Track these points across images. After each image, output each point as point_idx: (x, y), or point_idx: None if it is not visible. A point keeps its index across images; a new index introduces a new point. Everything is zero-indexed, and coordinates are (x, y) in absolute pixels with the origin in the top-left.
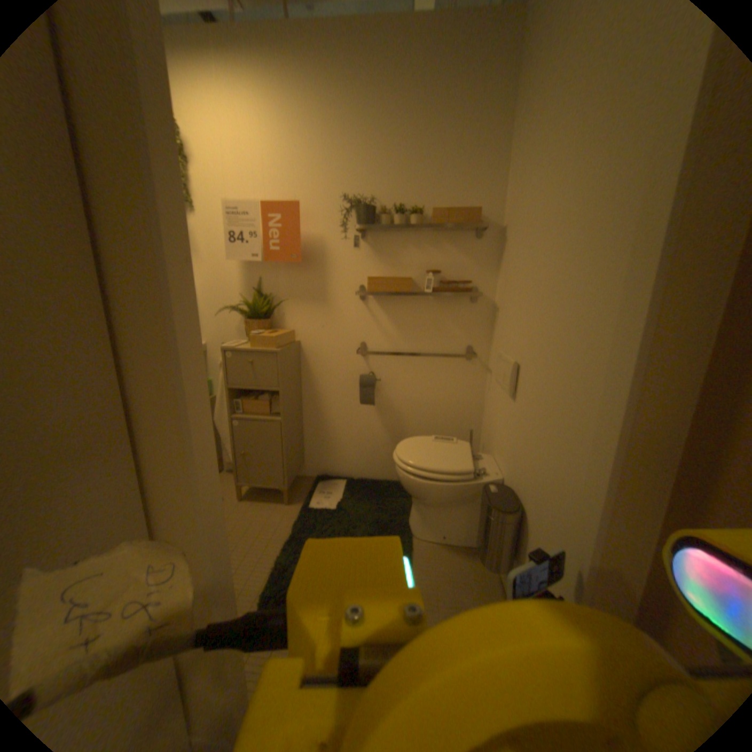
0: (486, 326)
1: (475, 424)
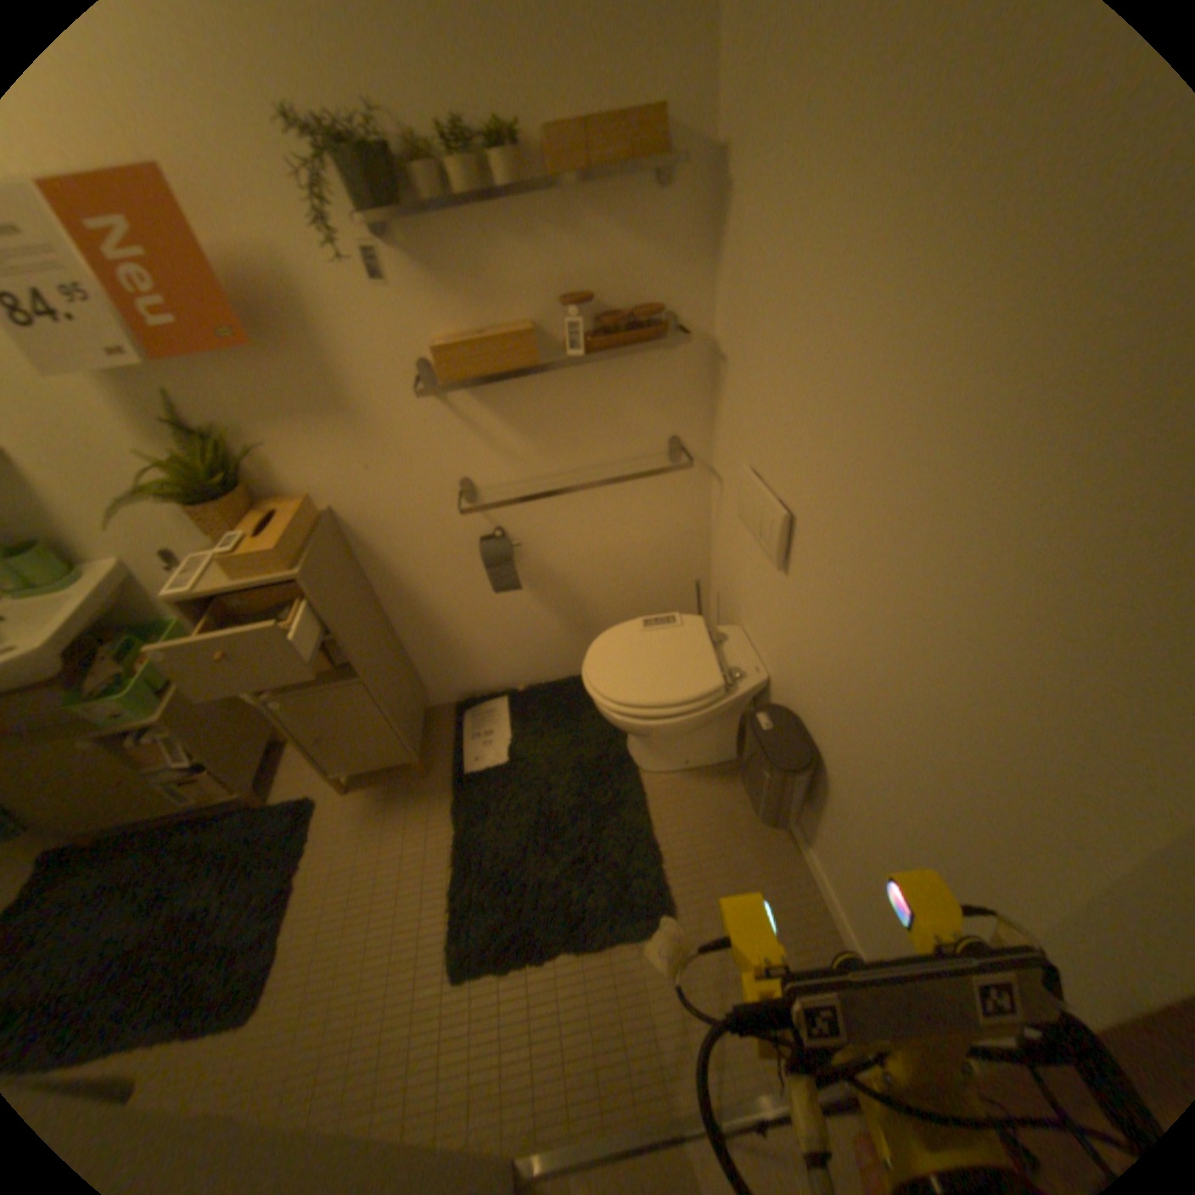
0: (696, 397)
1: (696, 566)
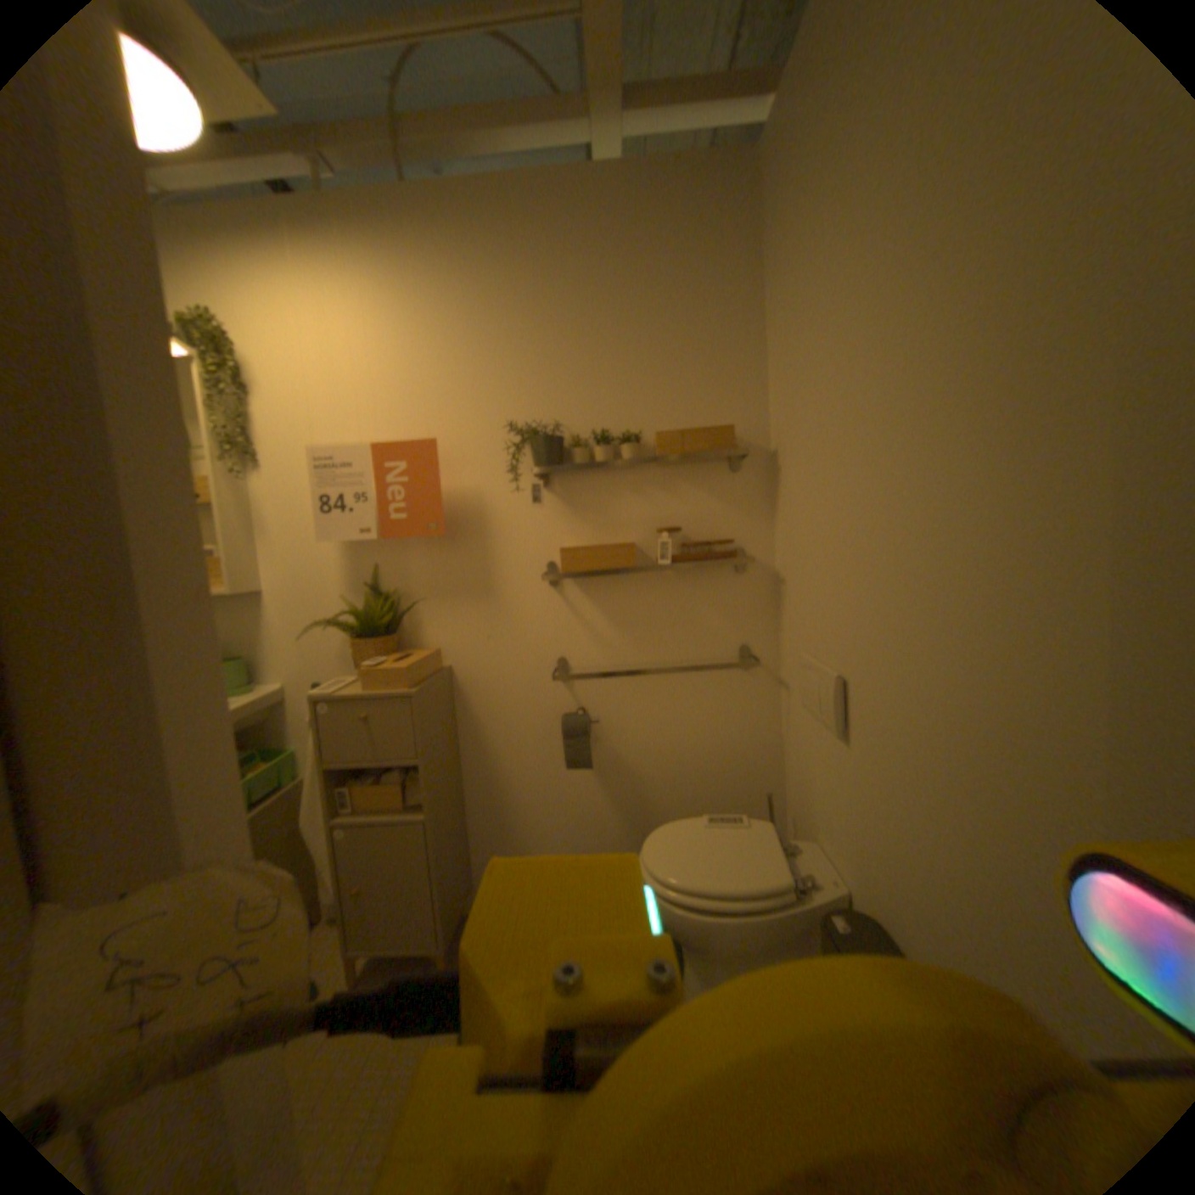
0: (766, 611)
1: (774, 782)
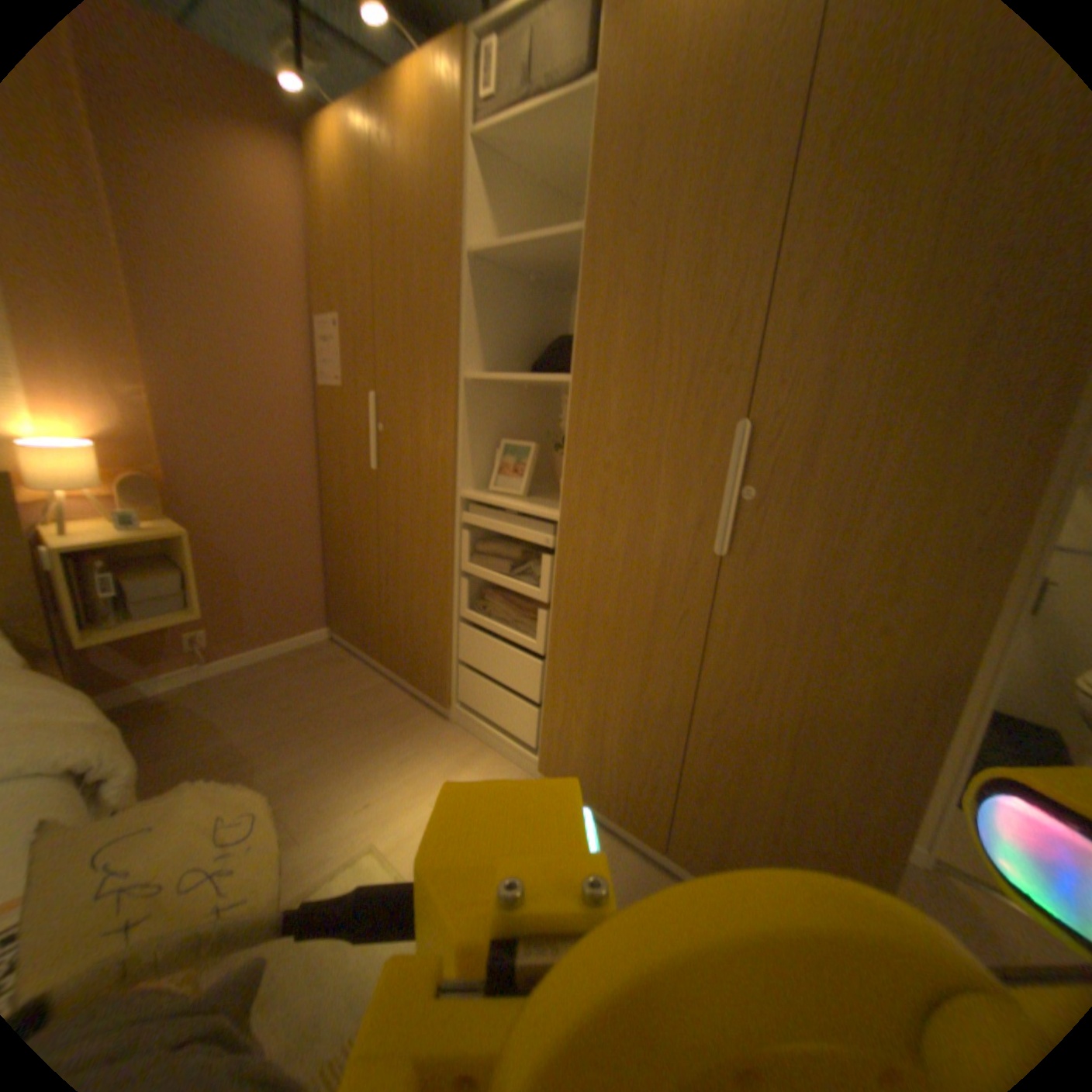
0: None
1: None
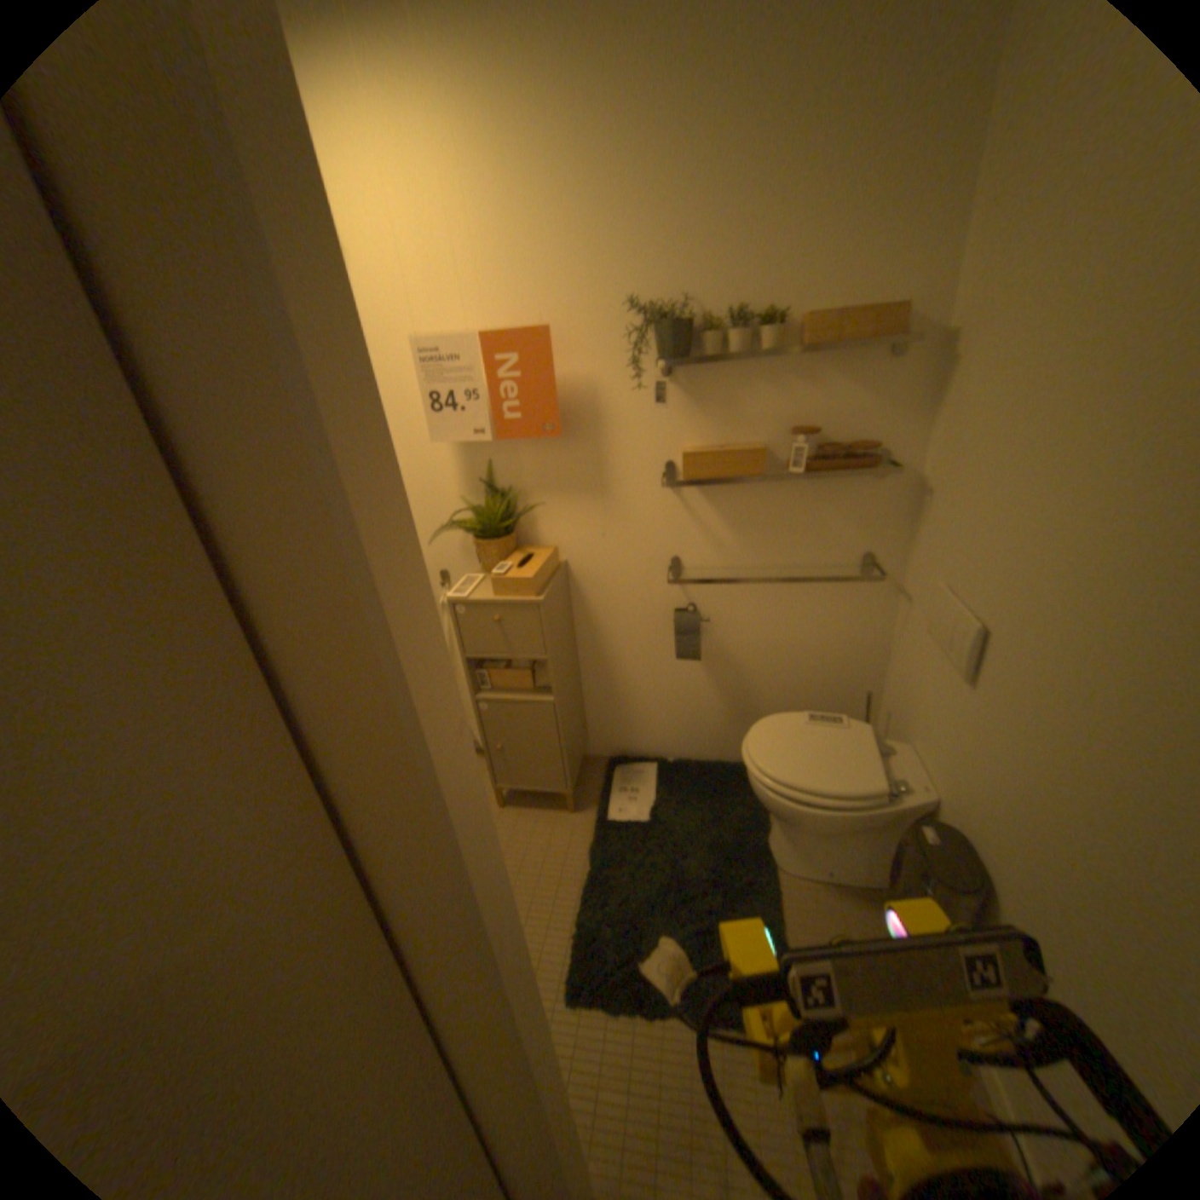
0: (898, 522)
1: (870, 681)
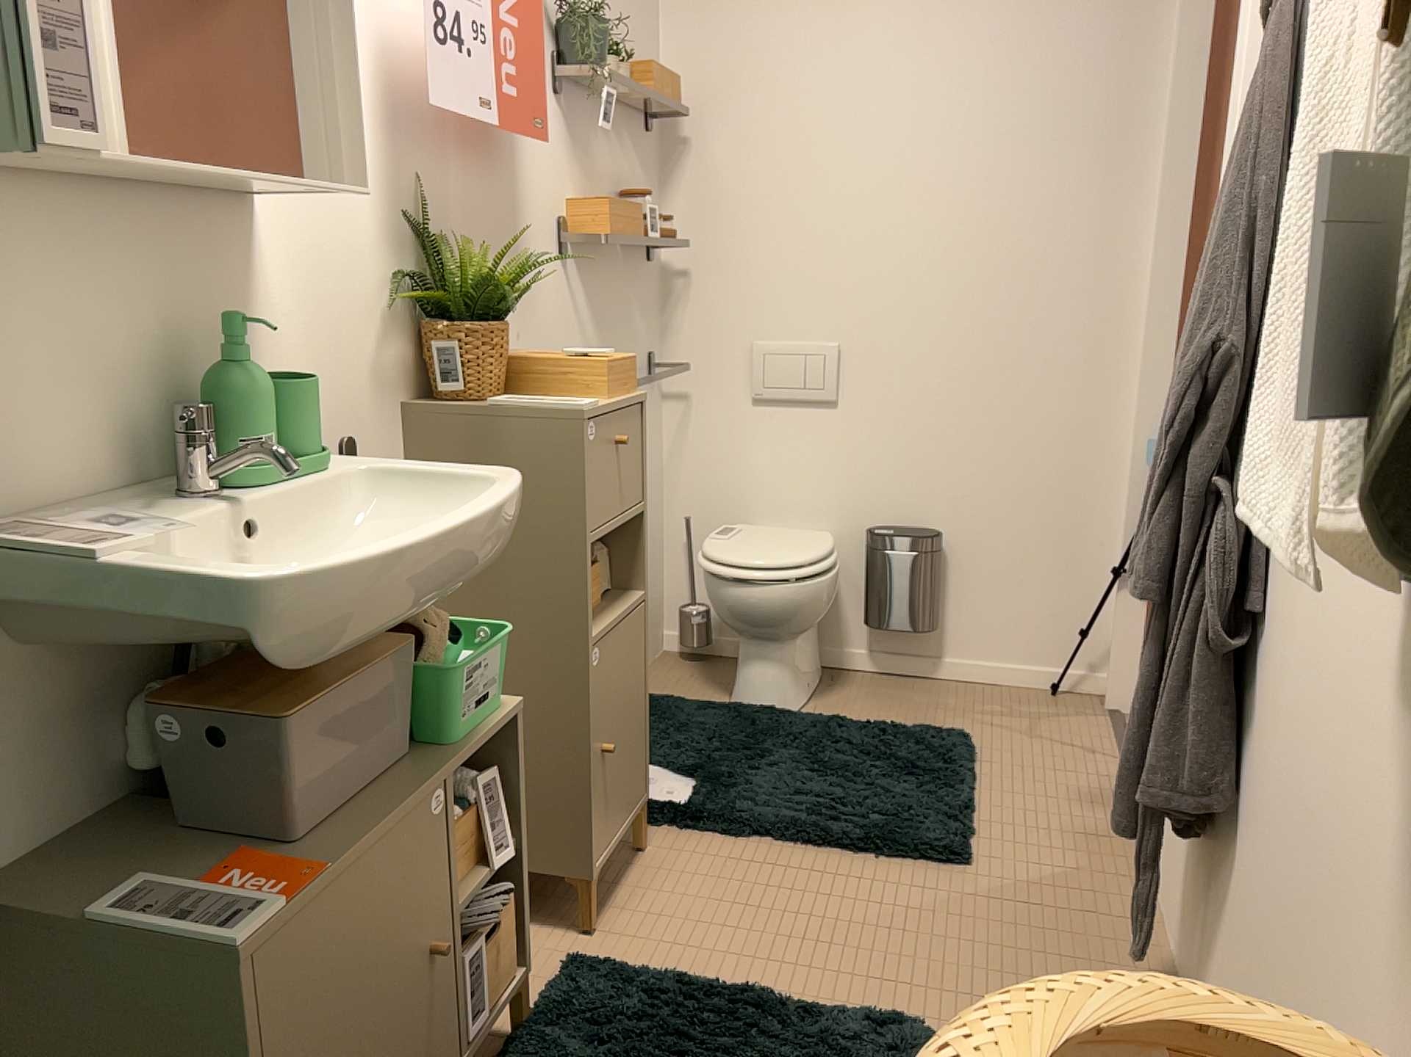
0: (658, 315)
1: (660, 518)
